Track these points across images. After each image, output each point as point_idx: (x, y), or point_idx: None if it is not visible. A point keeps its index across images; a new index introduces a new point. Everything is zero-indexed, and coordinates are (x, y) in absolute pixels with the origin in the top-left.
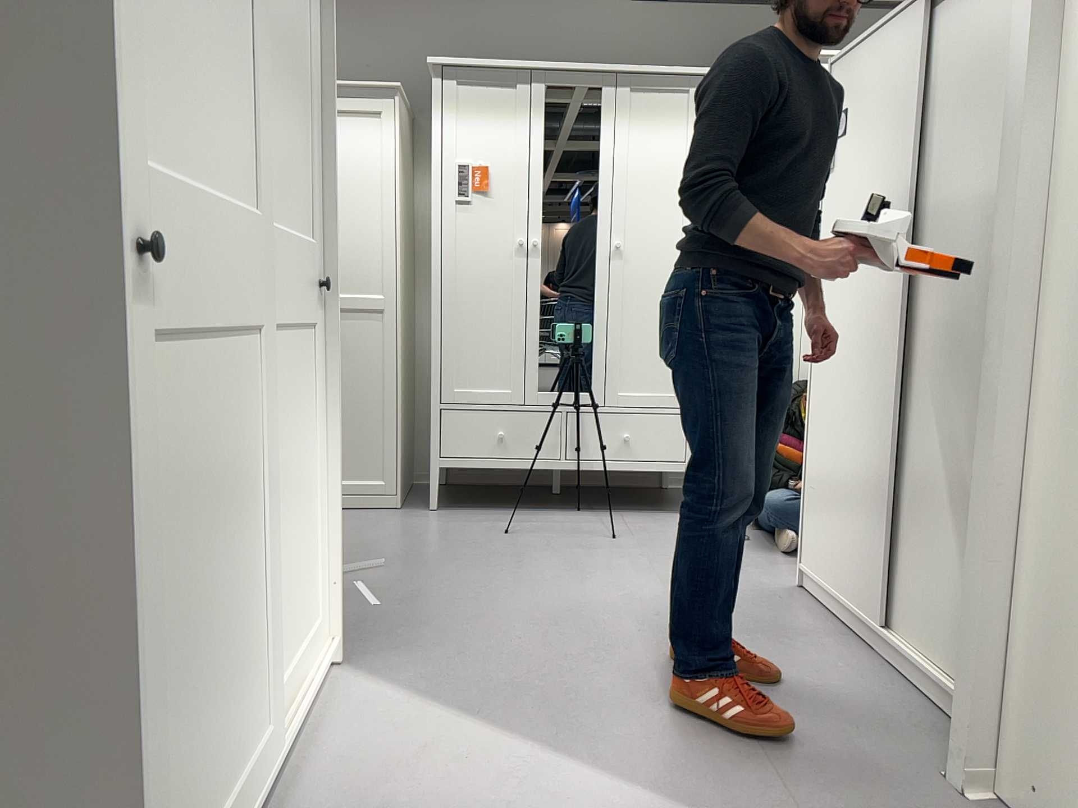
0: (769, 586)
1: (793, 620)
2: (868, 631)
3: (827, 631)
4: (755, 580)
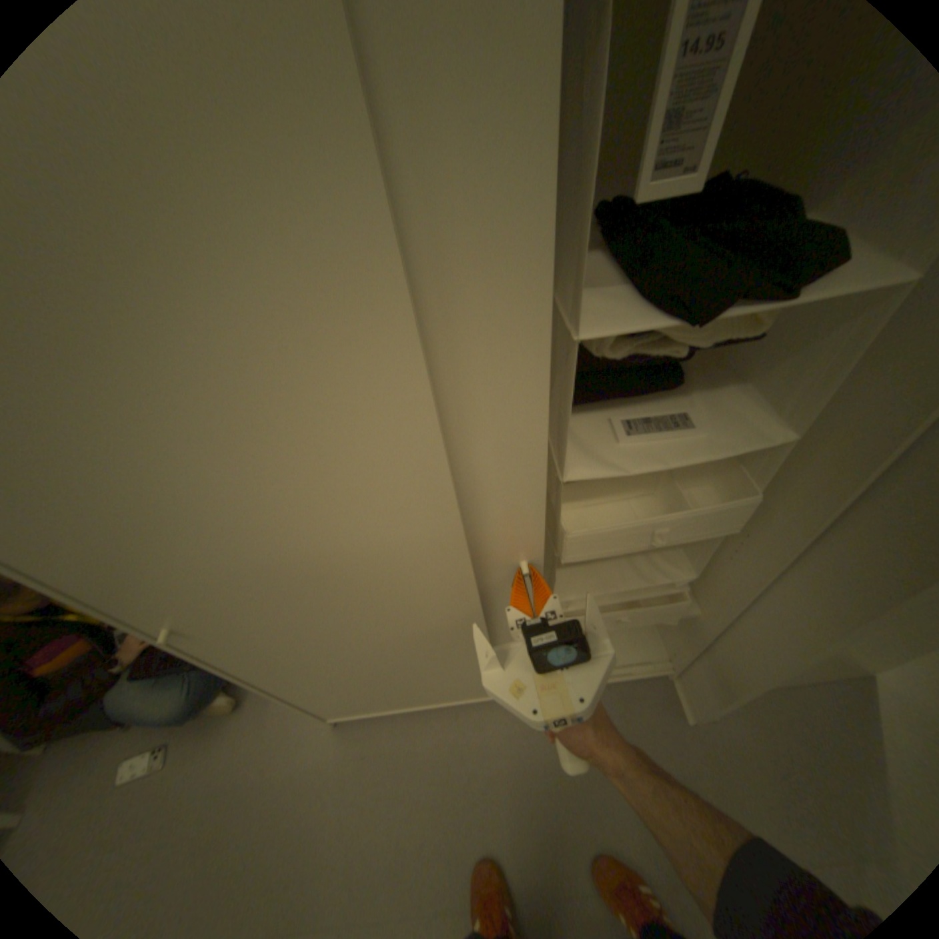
0: (319, 764)
1: (414, 763)
2: (476, 703)
3: (440, 733)
4: (298, 776)
